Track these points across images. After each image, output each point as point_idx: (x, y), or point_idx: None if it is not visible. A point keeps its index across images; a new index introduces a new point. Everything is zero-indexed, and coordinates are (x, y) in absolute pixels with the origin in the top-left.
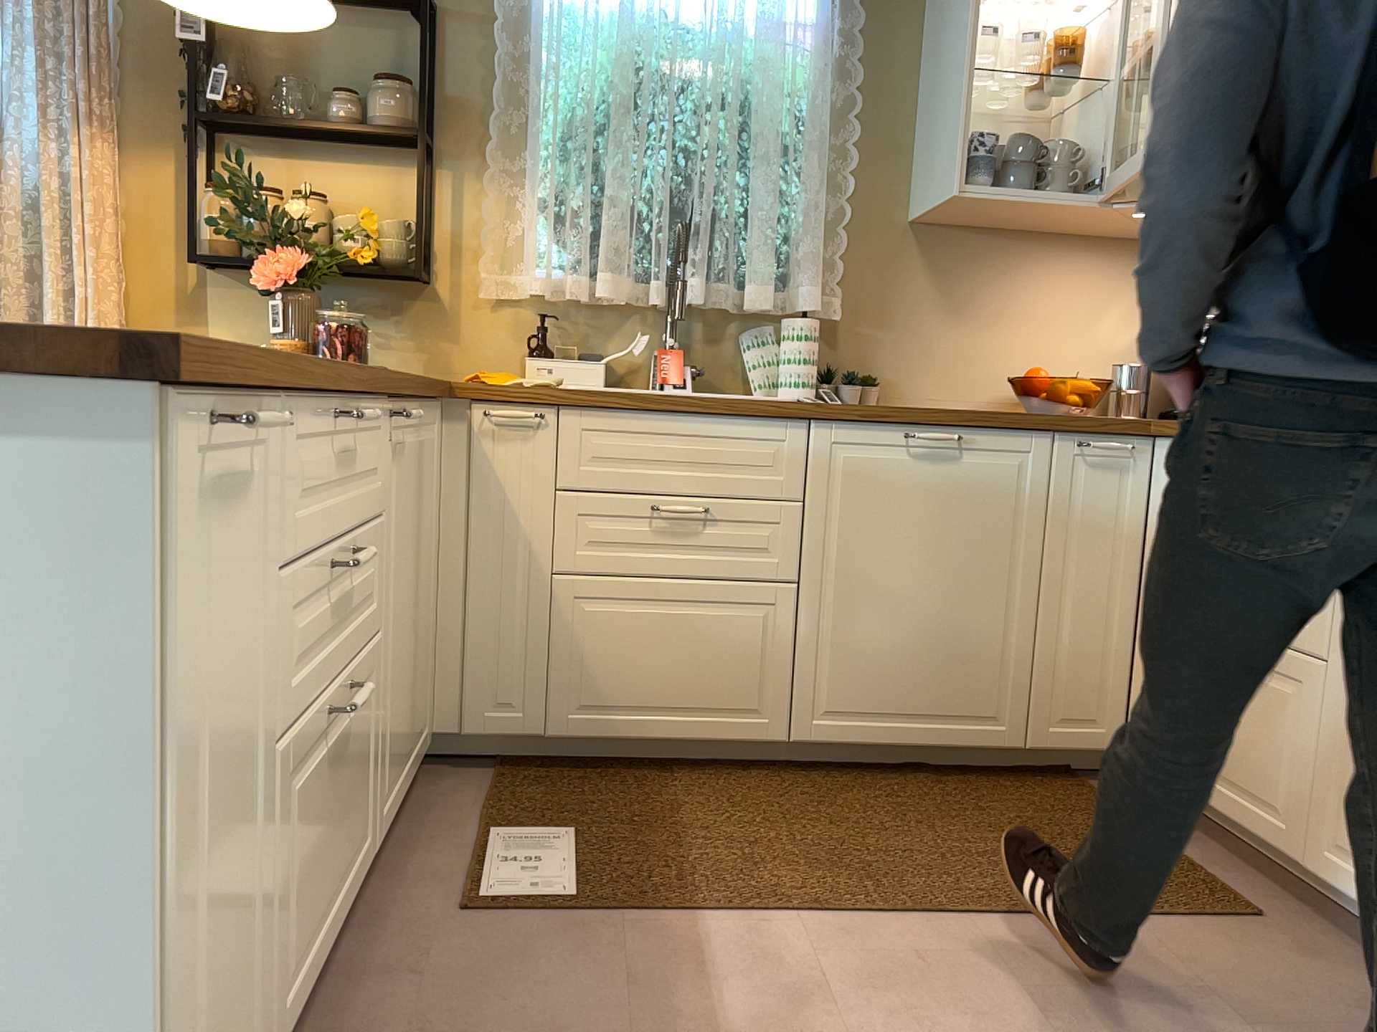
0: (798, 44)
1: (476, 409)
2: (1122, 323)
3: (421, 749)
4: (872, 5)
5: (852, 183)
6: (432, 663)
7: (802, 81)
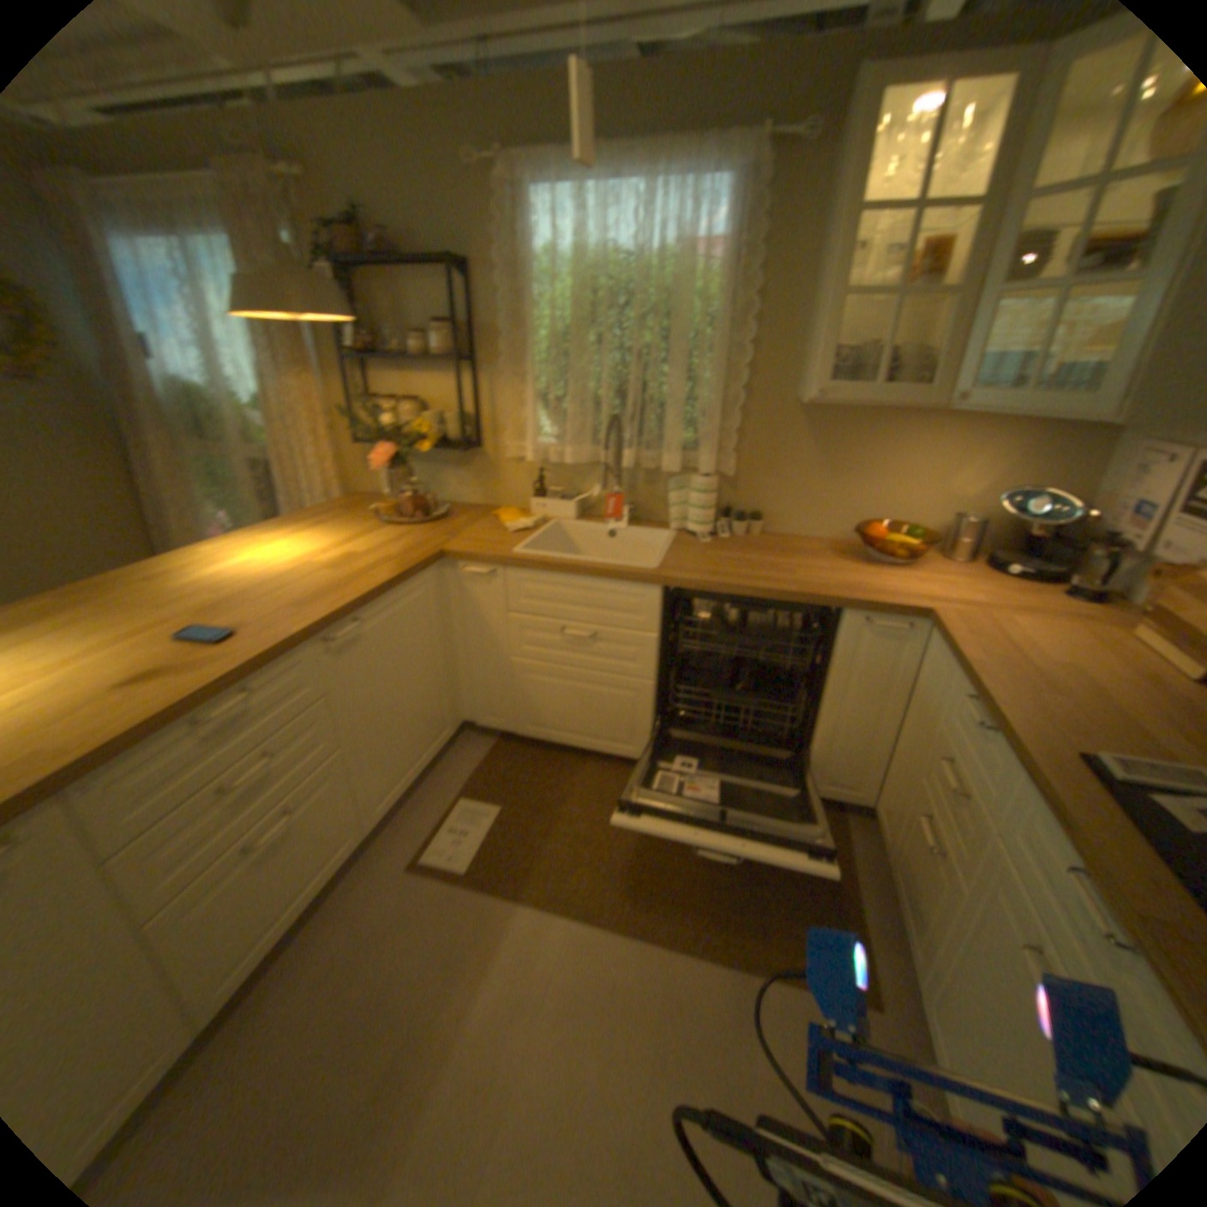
0: (706, 261)
1: (458, 566)
2: (975, 477)
3: (438, 745)
4: (779, 211)
5: (752, 369)
6: (454, 693)
7: (712, 291)
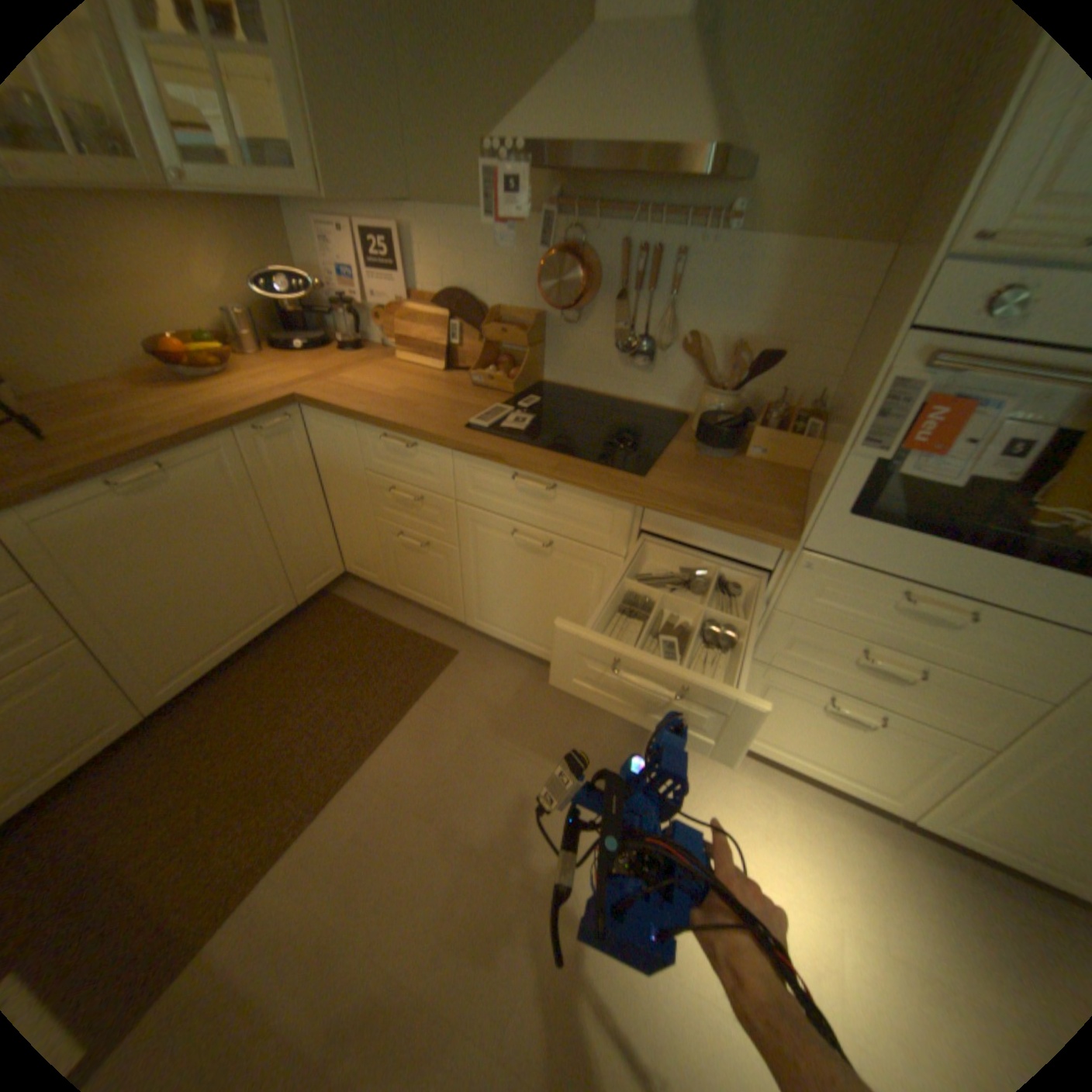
0: None
1: None
2: (206, 269)
3: None
4: None
5: None
6: None
7: None
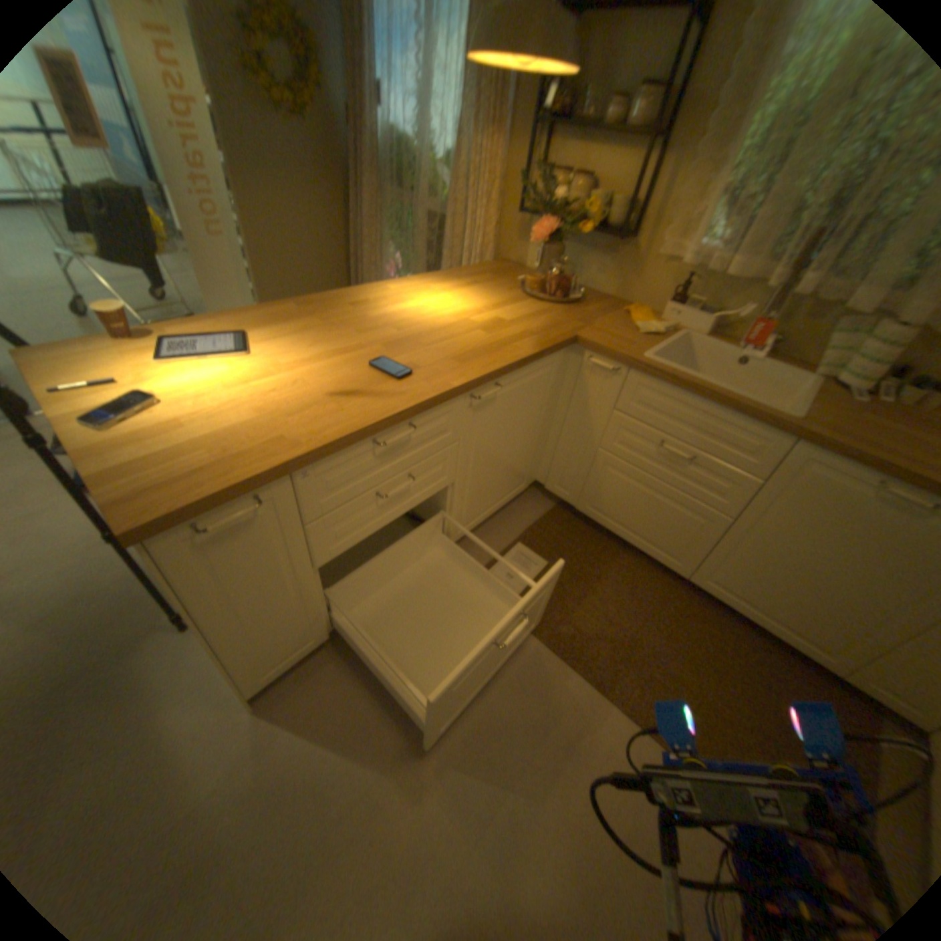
0: None
1: (589, 354)
2: None
3: (516, 494)
4: None
5: None
6: (539, 457)
7: None
